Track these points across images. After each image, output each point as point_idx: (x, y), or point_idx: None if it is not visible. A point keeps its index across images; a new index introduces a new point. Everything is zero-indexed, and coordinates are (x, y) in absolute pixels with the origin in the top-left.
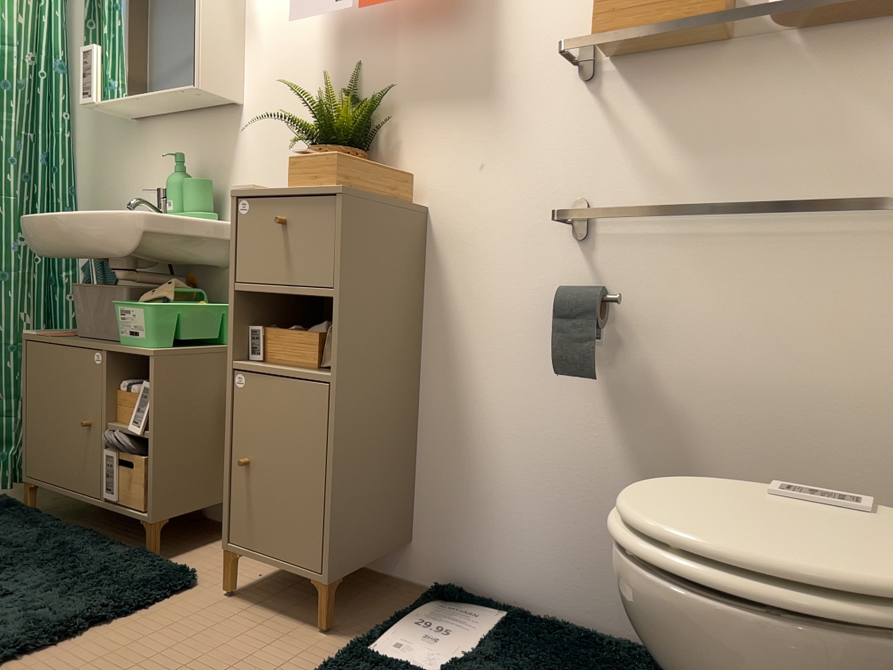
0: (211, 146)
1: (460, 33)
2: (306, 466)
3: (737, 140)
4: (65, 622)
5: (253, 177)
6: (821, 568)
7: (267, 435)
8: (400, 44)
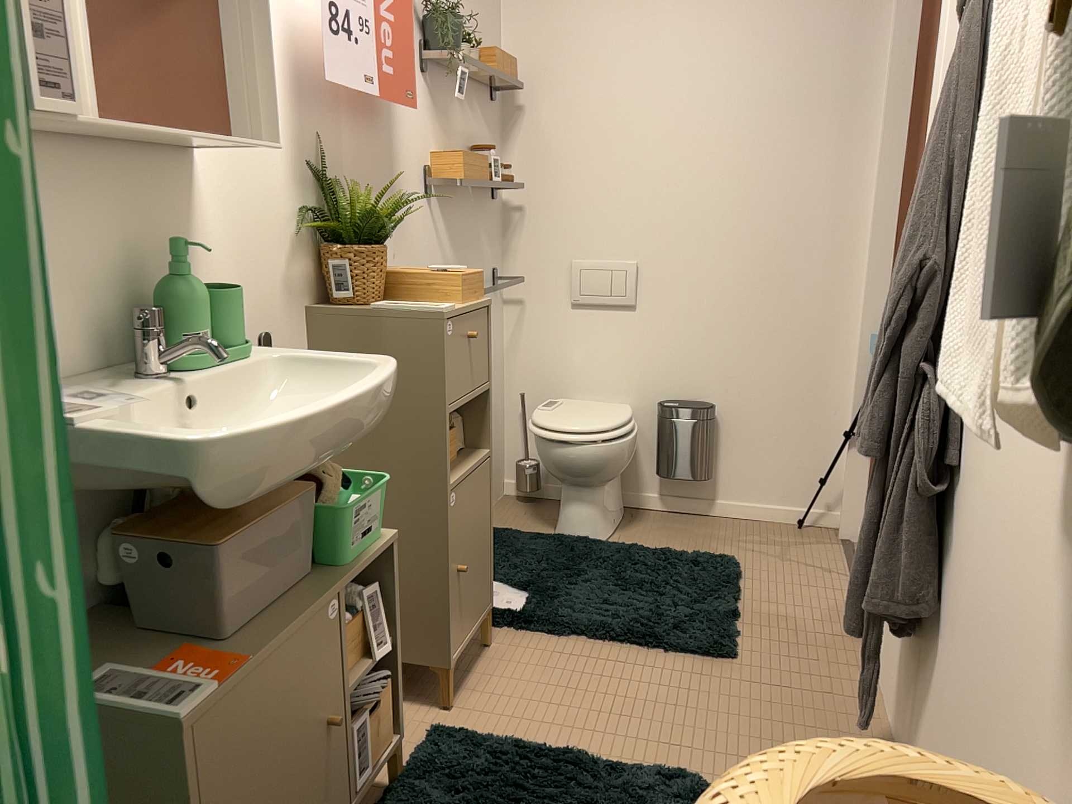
0: (140, 210)
1: (378, 131)
2: (484, 537)
3: (465, 243)
4: (582, 753)
5: (219, 267)
6: (631, 413)
7: (467, 536)
8: (345, 123)
